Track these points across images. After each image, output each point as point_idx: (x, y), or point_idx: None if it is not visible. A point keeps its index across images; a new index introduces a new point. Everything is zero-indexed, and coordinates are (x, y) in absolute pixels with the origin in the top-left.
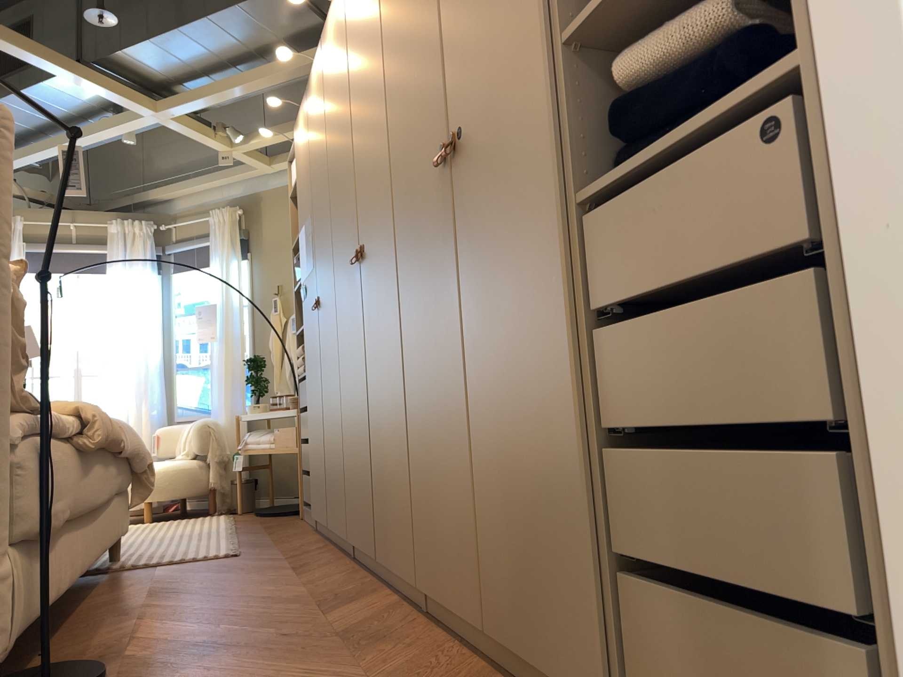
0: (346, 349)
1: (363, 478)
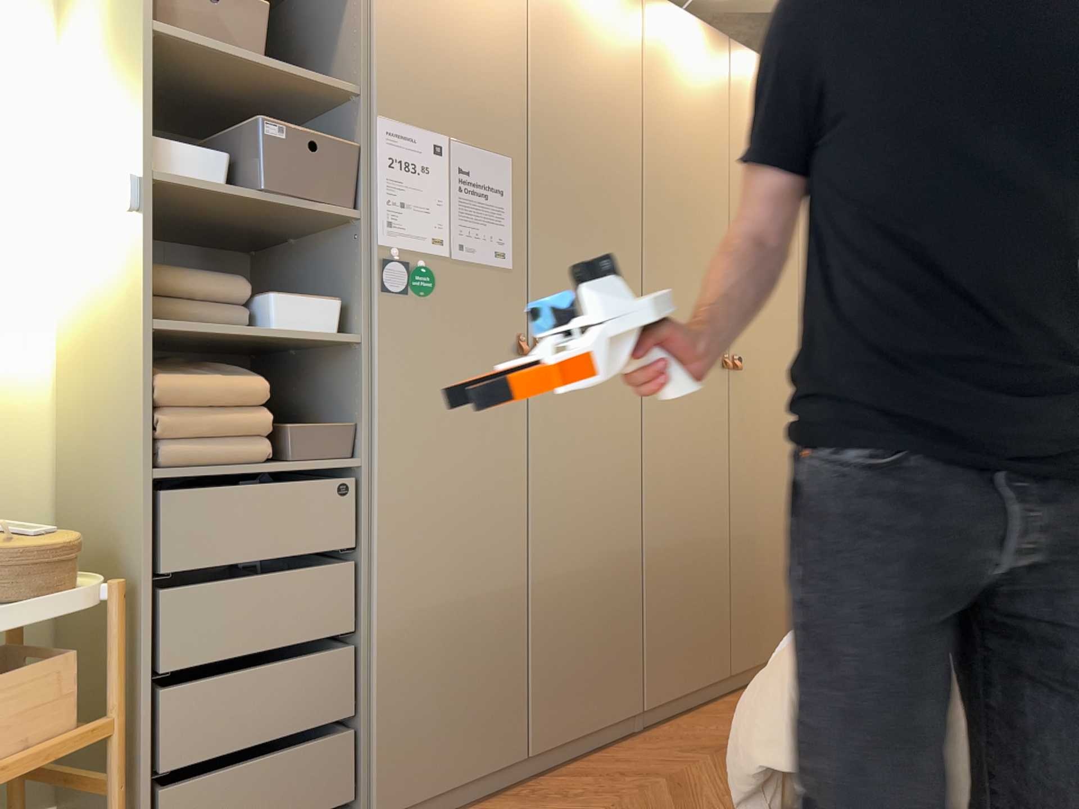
0: (667, 453)
1: (703, 611)
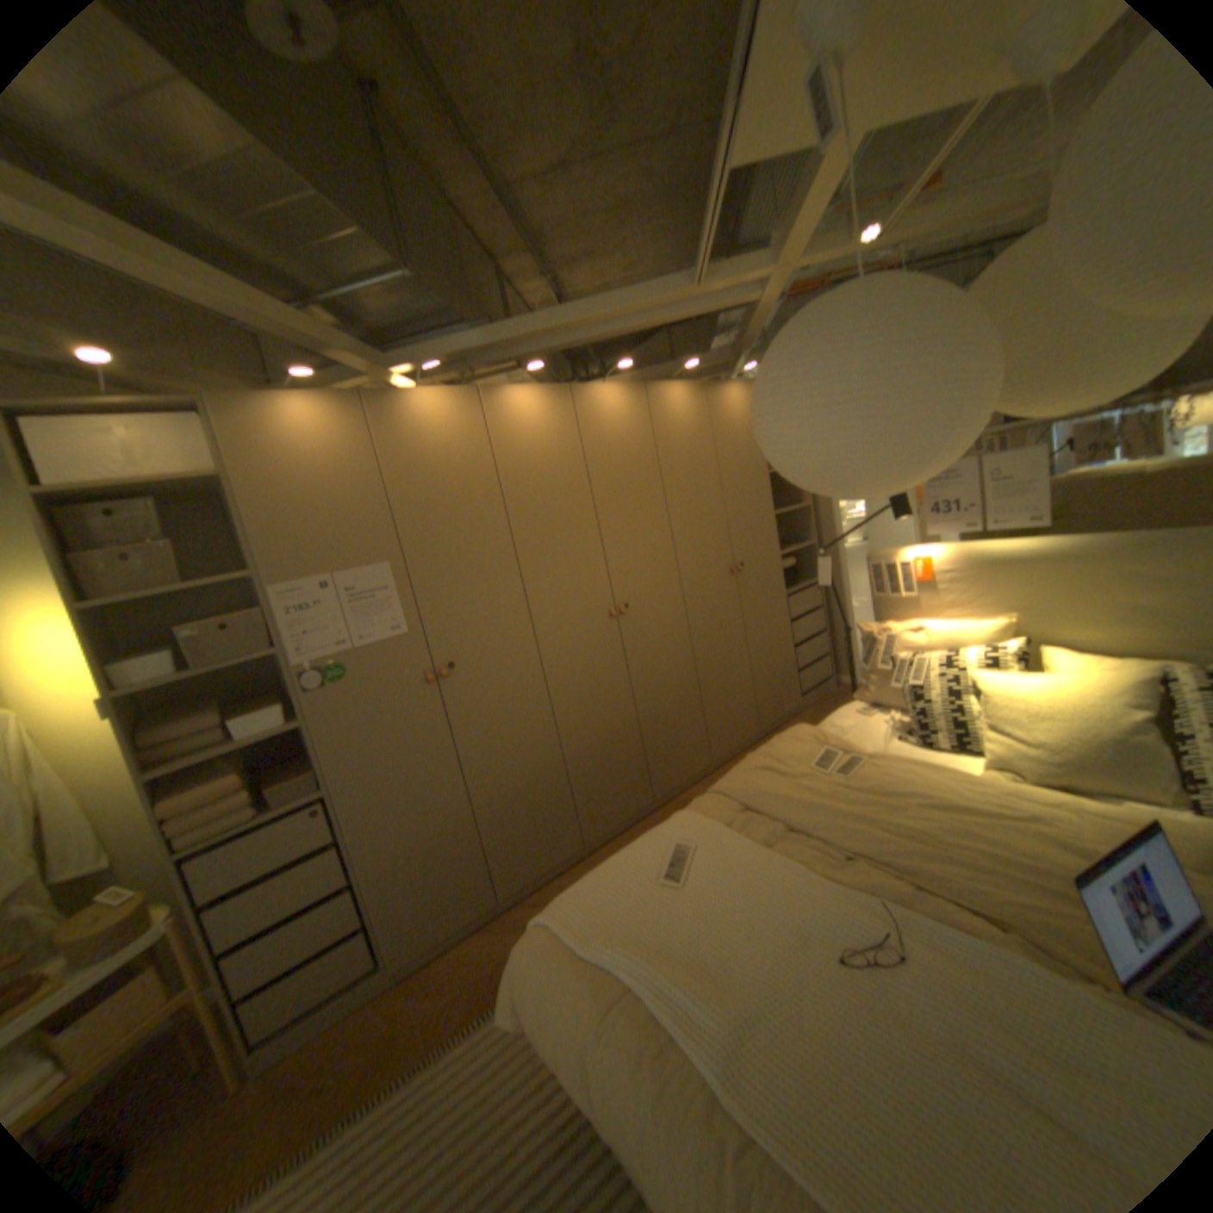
0: (570, 693)
1: (622, 775)
